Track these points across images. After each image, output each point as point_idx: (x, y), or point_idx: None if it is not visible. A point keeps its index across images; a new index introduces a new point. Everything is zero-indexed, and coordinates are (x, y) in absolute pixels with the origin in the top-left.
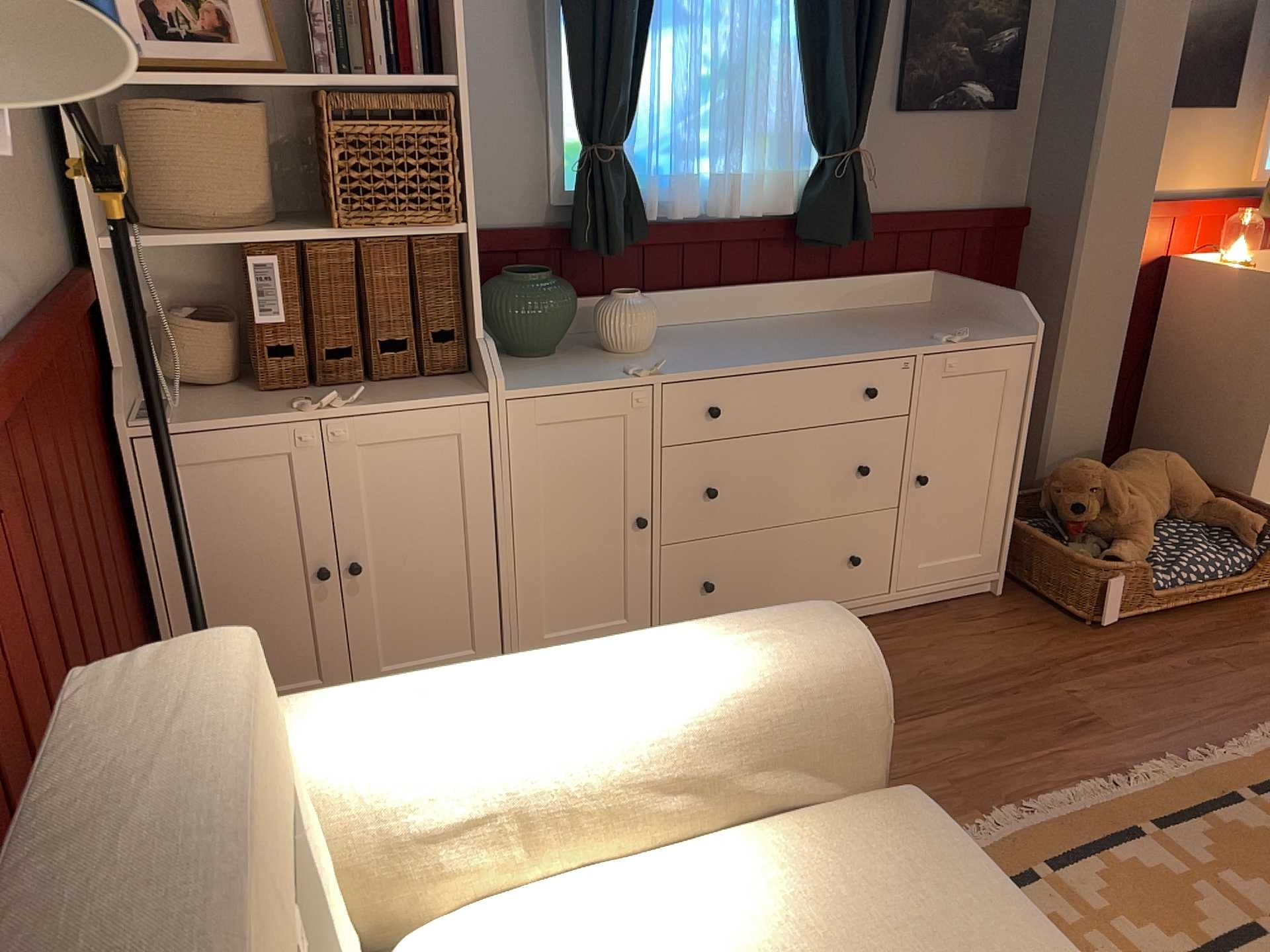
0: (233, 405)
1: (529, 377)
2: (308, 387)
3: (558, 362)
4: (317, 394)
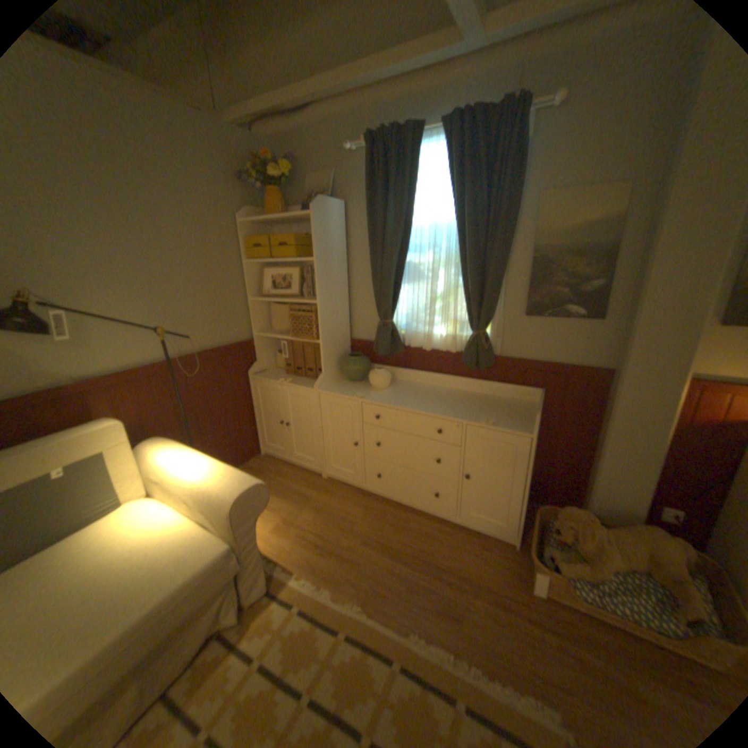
0: (276, 375)
1: (335, 388)
2: (294, 375)
3: (354, 385)
4: (293, 377)
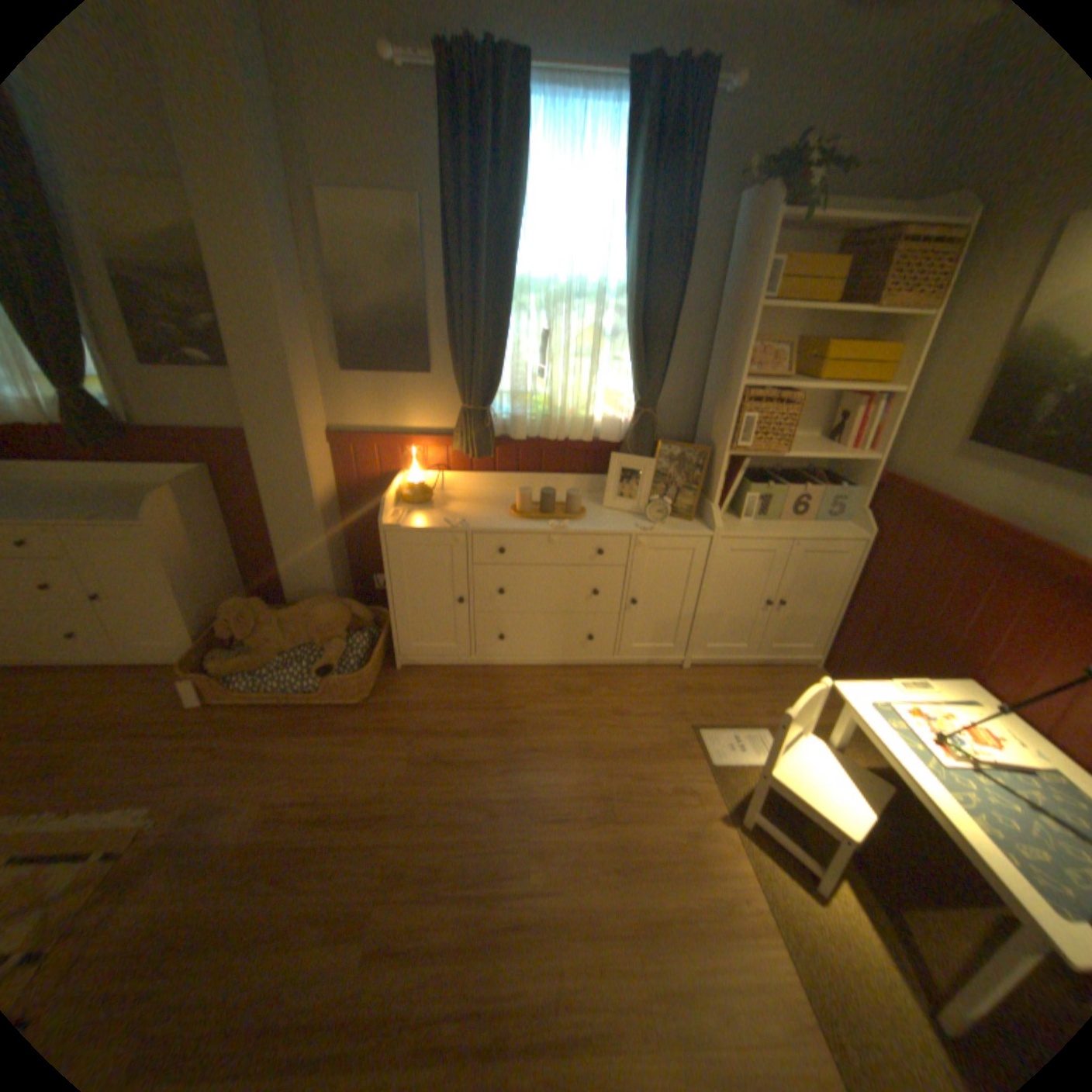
0: None
1: None
2: None
3: None
4: None
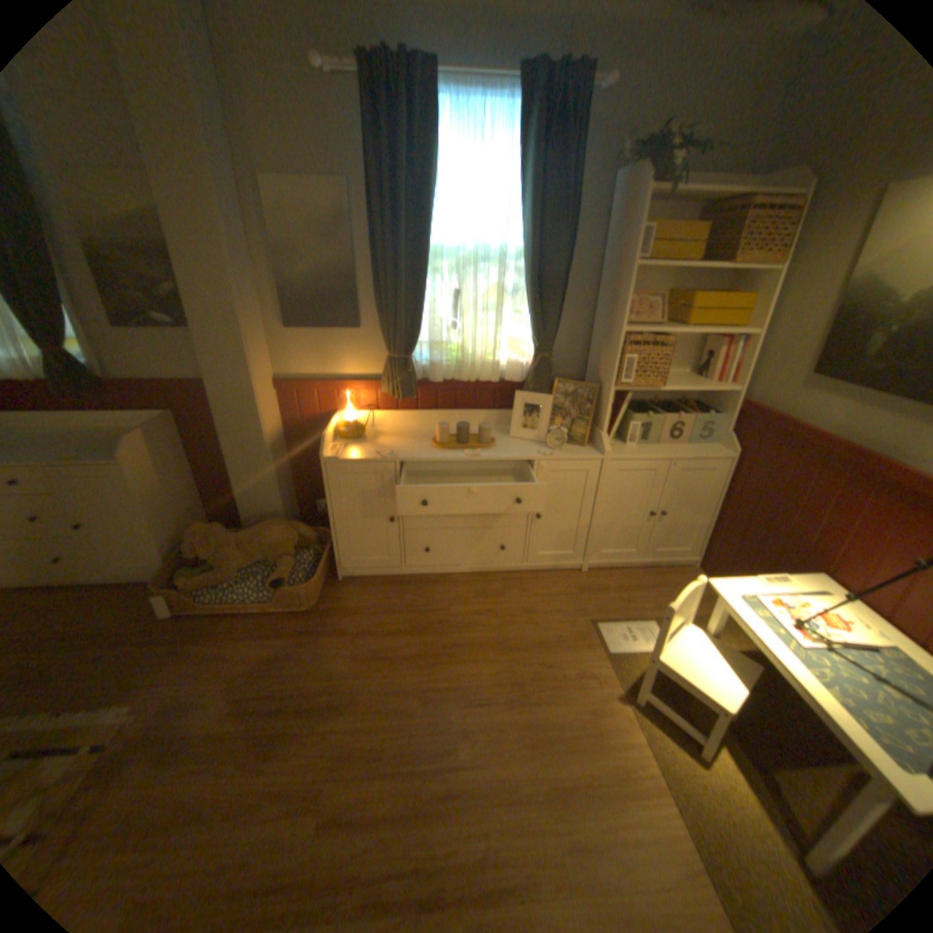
0: None
1: None
2: None
3: None
4: None
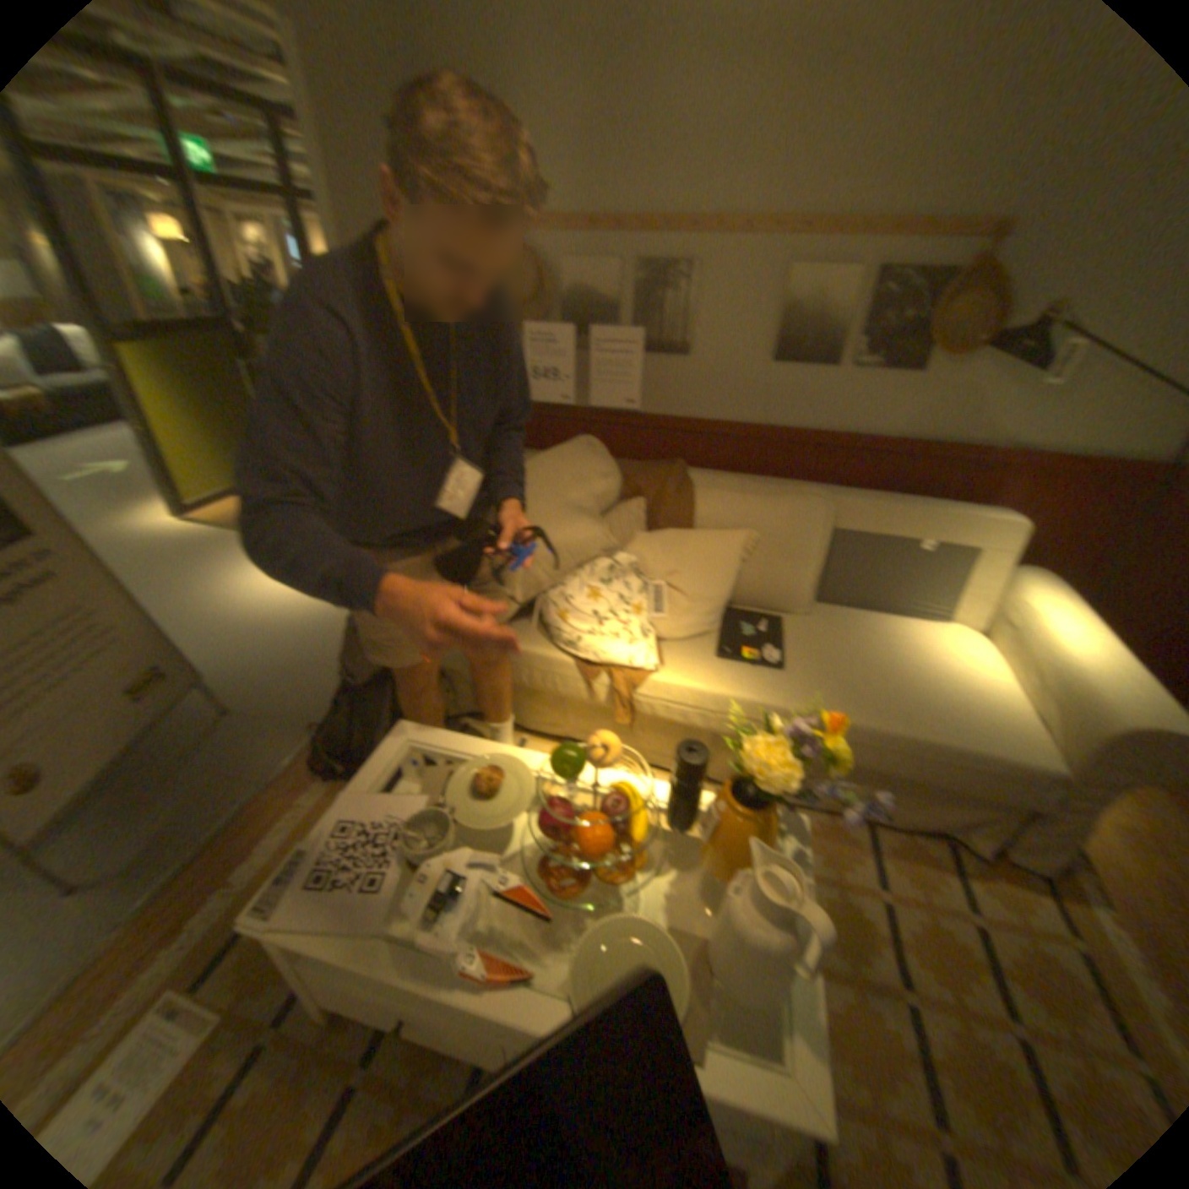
0: None
1: None
2: None
3: None
4: None
